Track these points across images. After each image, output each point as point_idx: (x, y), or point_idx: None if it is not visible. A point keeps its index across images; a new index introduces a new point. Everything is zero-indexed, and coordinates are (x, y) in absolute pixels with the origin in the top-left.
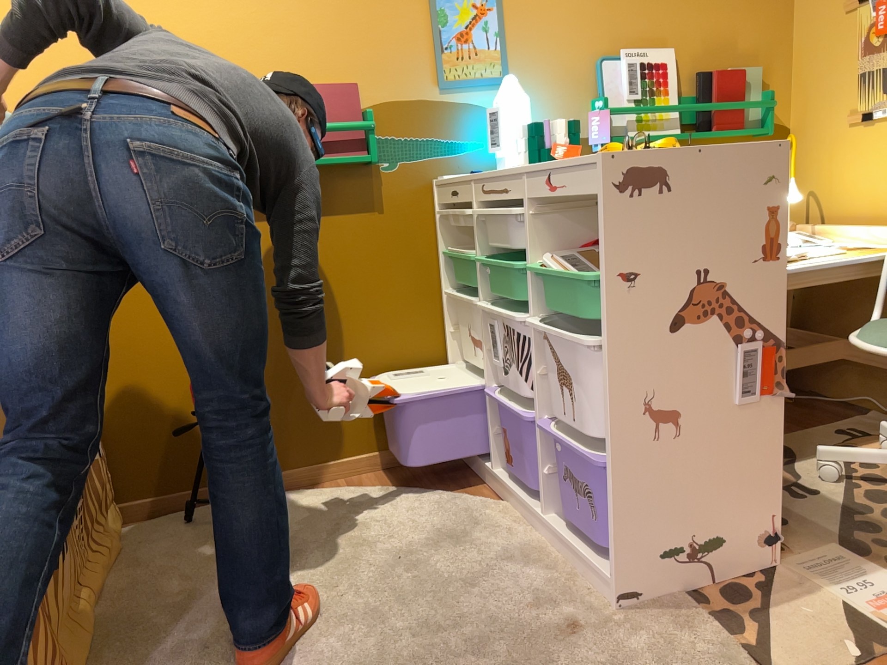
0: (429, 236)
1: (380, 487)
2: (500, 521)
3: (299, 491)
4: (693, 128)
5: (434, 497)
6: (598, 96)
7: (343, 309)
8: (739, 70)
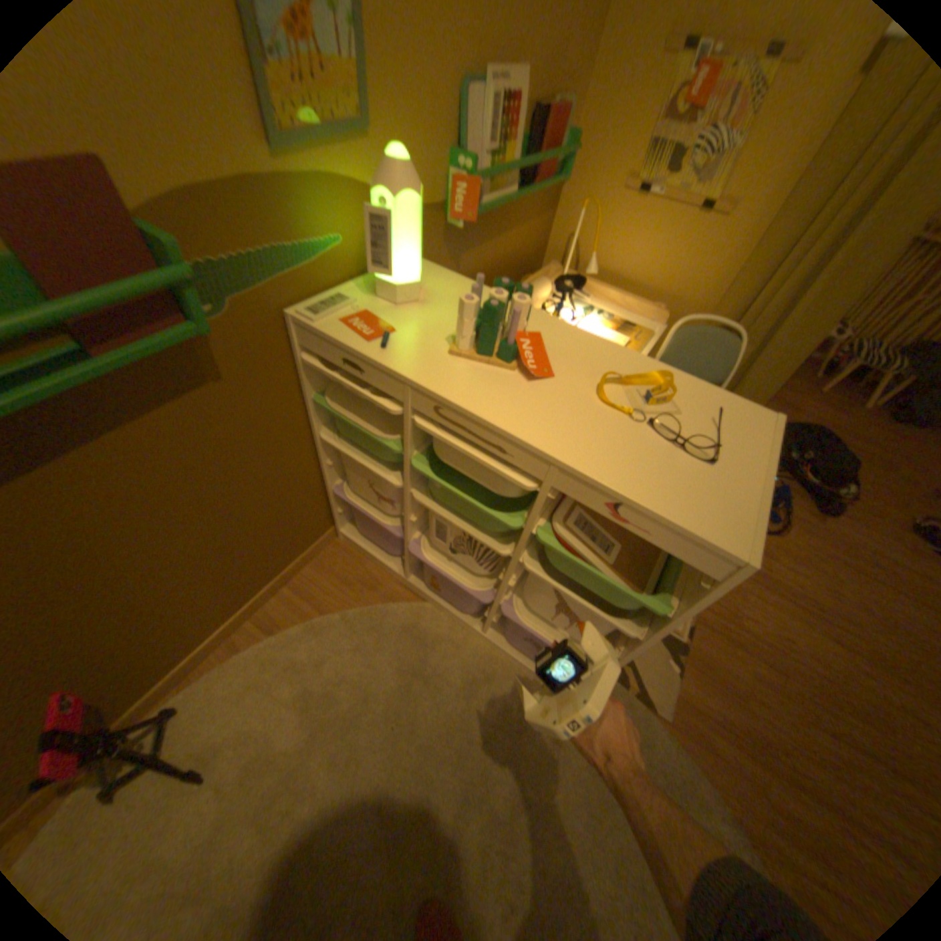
0: (289, 381)
1: (299, 620)
2: (437, 629)
3: (216, 667)
4: (519, 172)
5: (364, 619)
6: (458, 139)
7: (201, 508)
8: (567, 98)
